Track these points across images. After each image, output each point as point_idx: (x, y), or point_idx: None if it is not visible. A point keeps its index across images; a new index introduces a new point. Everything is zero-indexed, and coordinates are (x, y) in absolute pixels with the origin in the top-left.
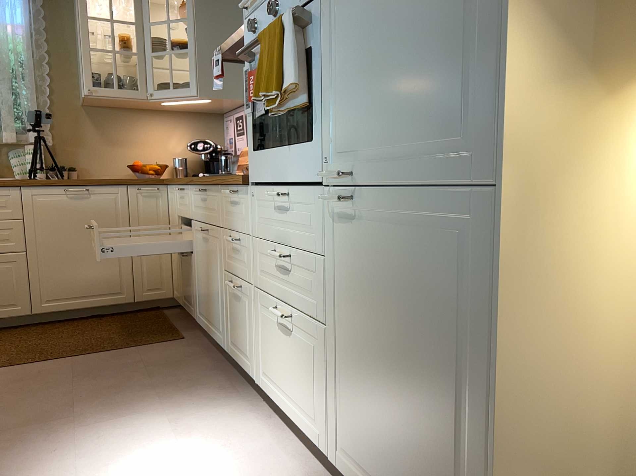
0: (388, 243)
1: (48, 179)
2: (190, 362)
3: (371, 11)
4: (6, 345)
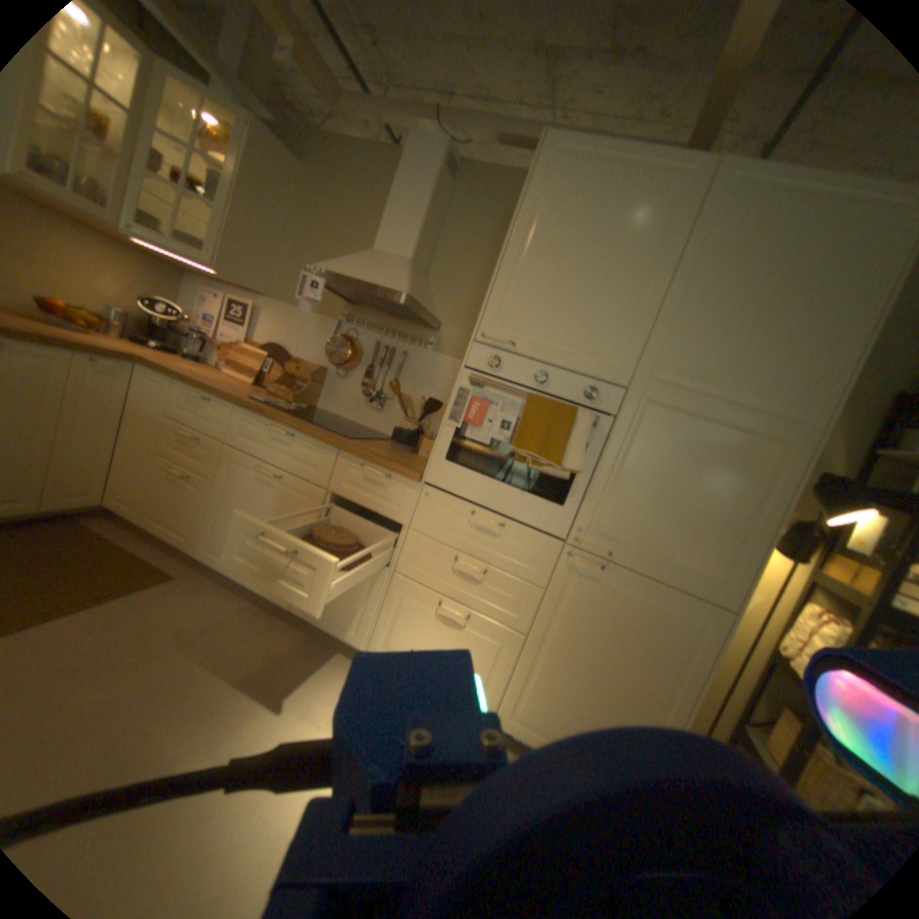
0: (626, 604)
1: None
2: (222, 619)
3: (664, 467)
4: None
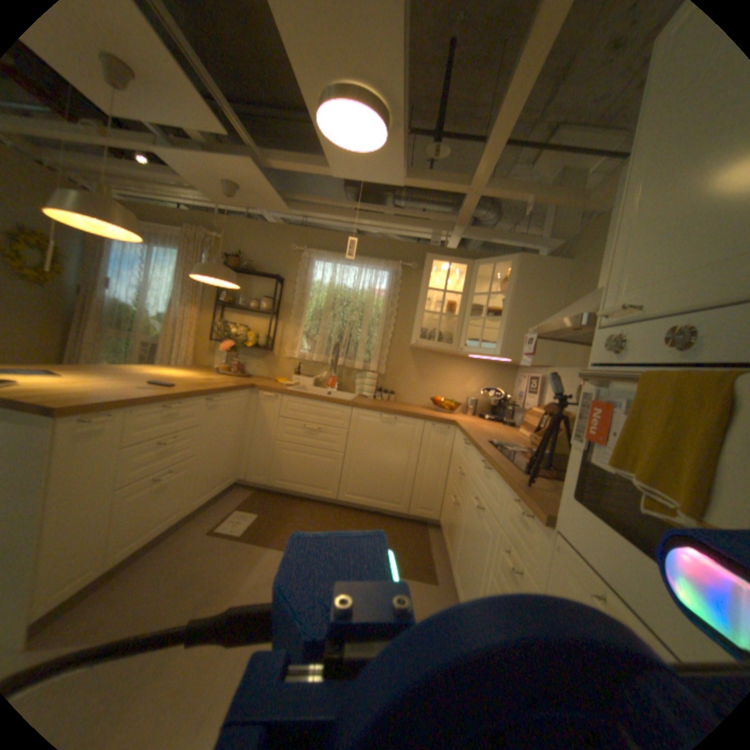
0: None
1: (375, 397)
2: None
3: None
4: (313, 523)
